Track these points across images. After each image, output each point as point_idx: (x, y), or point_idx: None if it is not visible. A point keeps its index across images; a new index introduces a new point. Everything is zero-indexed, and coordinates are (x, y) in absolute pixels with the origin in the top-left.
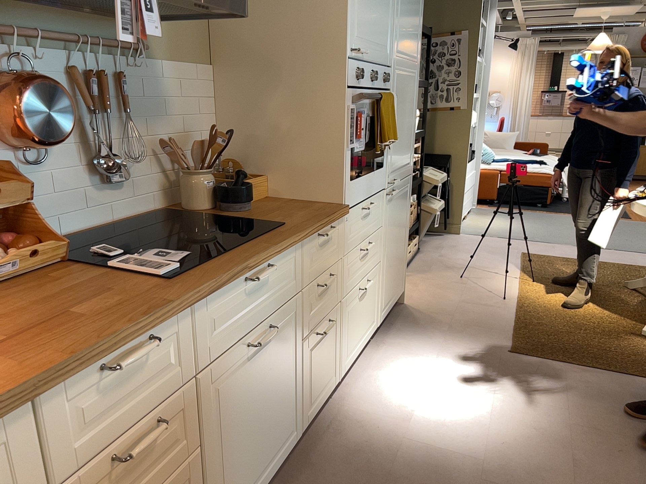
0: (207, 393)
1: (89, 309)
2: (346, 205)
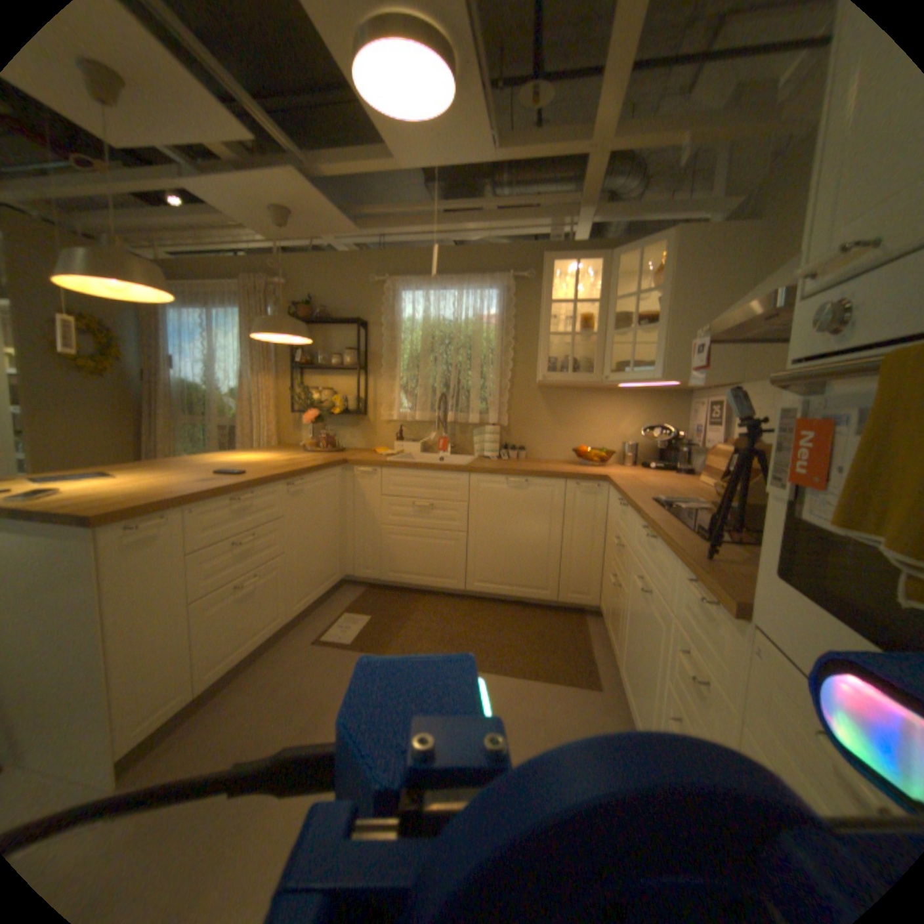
0: (630, 569)
1: (649, 491)
2: (753, 612)
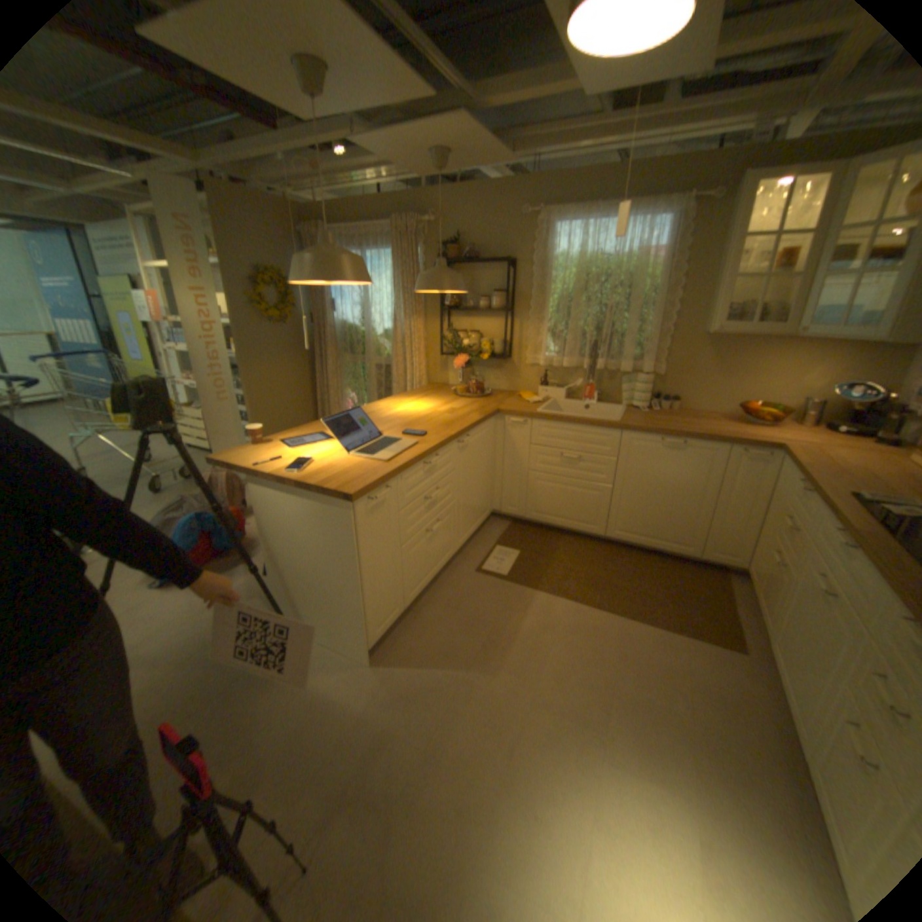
0: (808, 559)
1: (845, 478)
2: None
